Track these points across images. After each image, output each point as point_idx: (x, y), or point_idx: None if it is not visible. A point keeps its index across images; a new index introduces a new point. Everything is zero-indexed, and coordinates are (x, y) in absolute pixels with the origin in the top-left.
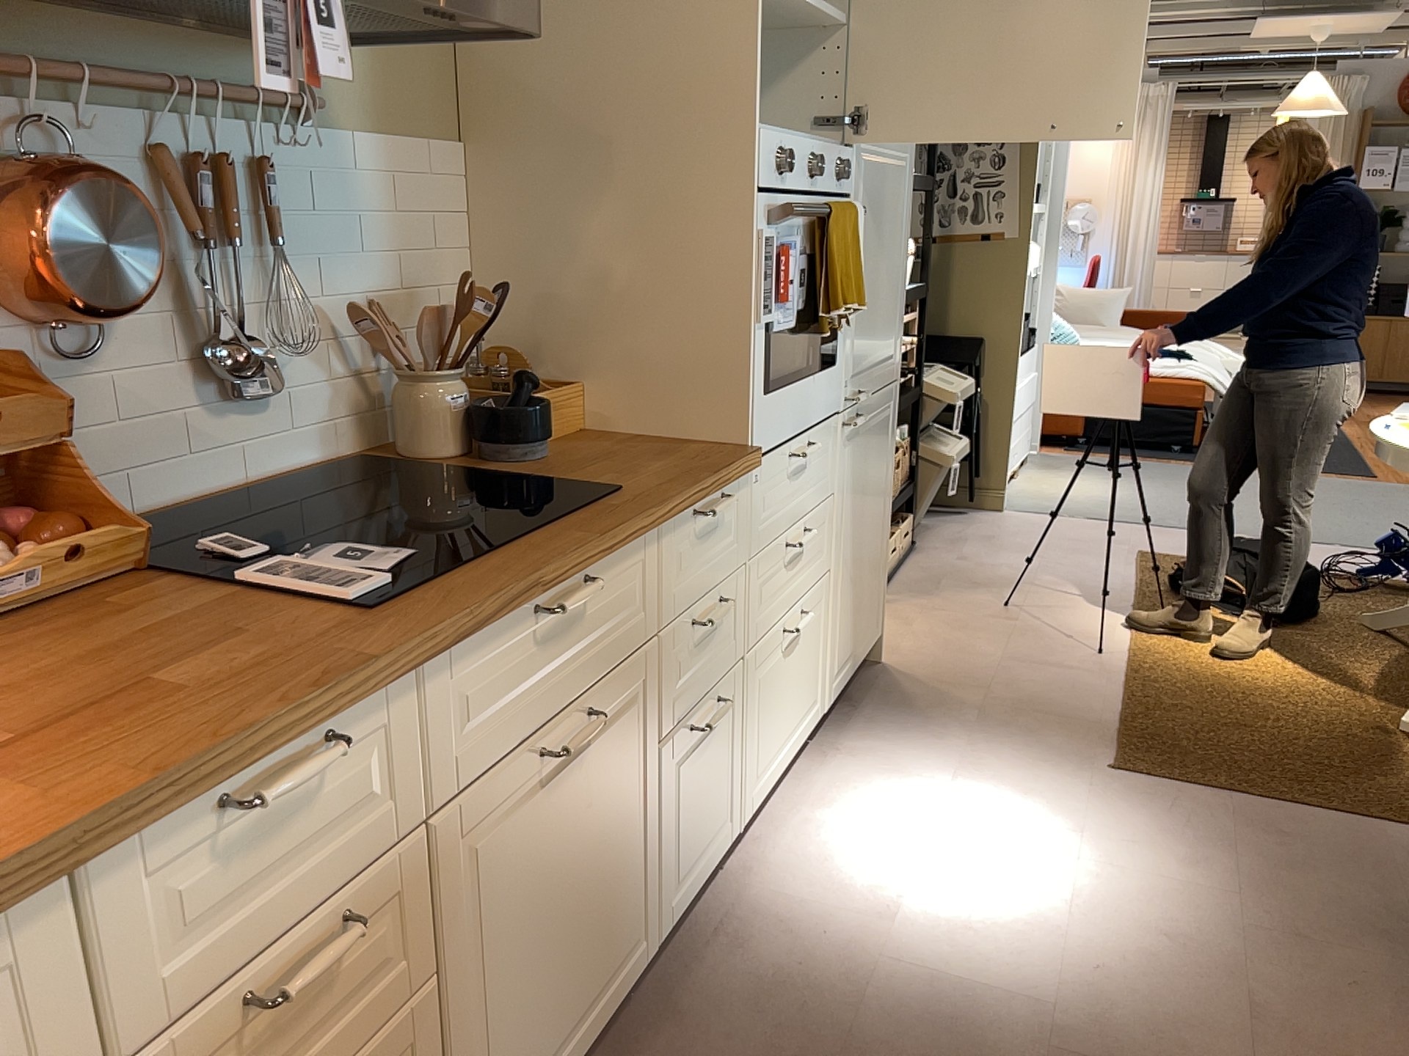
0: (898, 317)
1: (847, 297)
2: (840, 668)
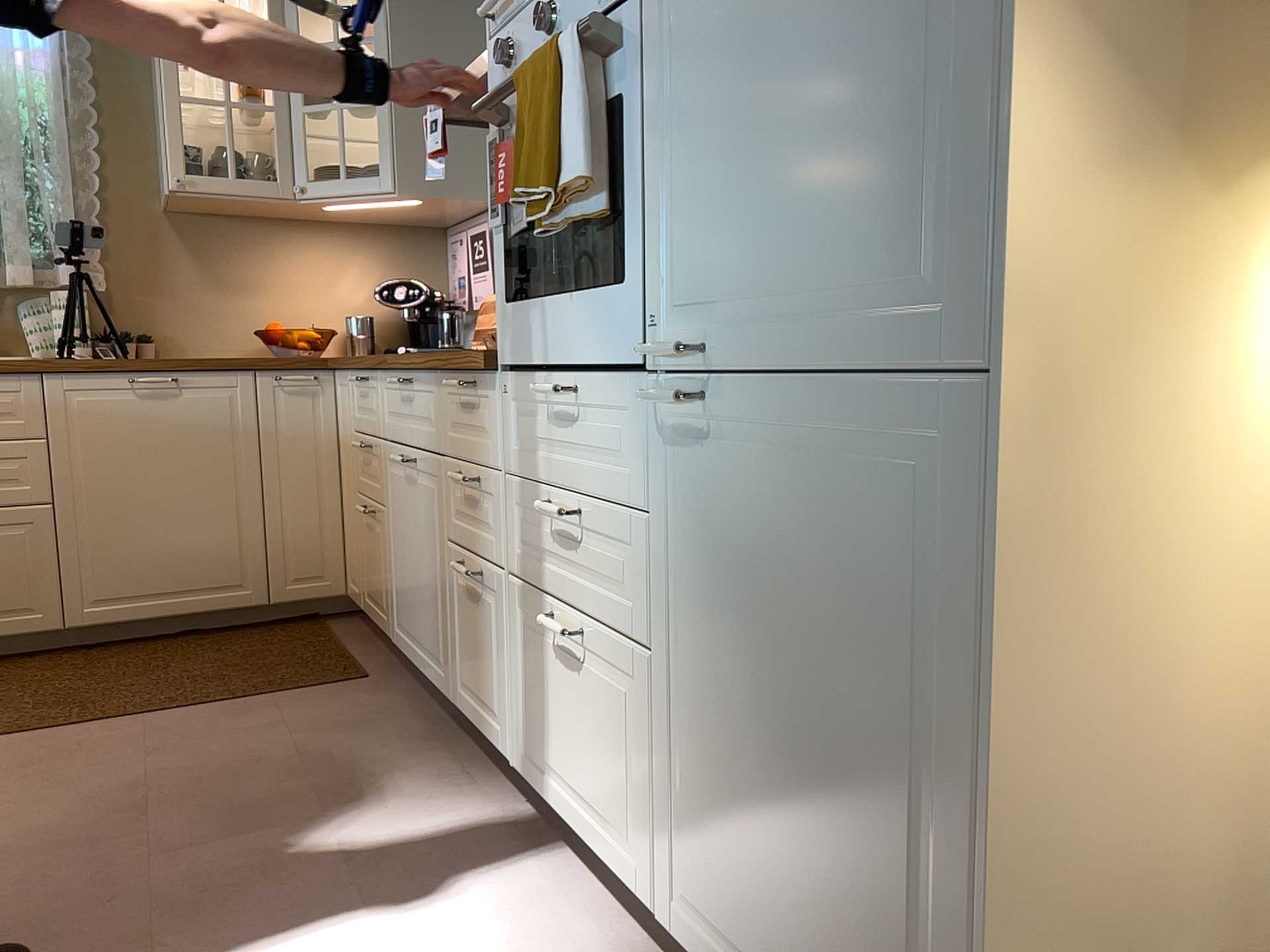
0: (967, 157)
1: (528, 177)
2: (706, 921)
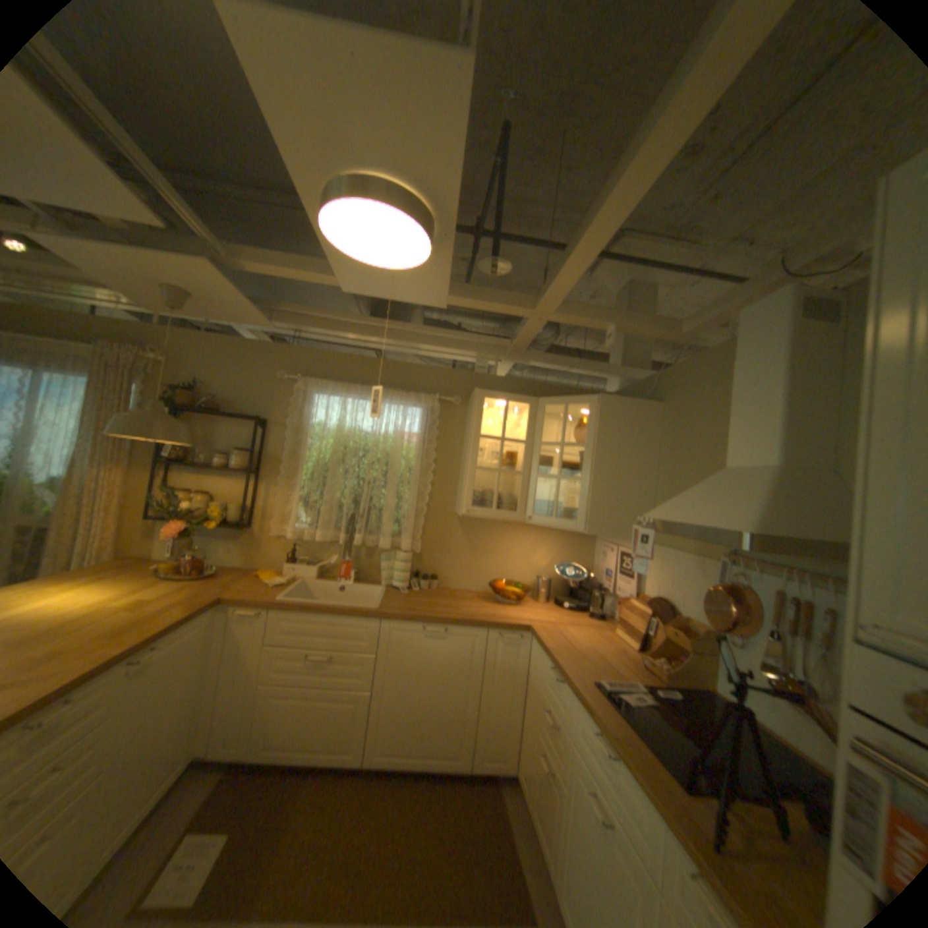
0: None
1: None
2: None
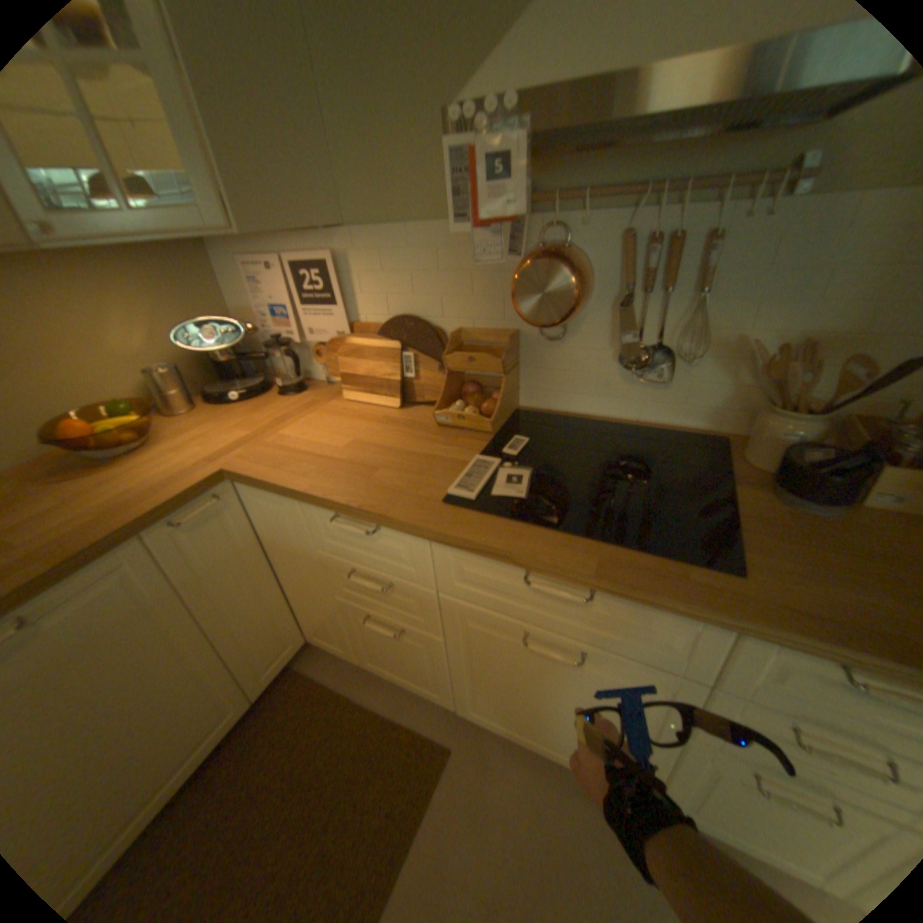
0: None
1: None
2: None
